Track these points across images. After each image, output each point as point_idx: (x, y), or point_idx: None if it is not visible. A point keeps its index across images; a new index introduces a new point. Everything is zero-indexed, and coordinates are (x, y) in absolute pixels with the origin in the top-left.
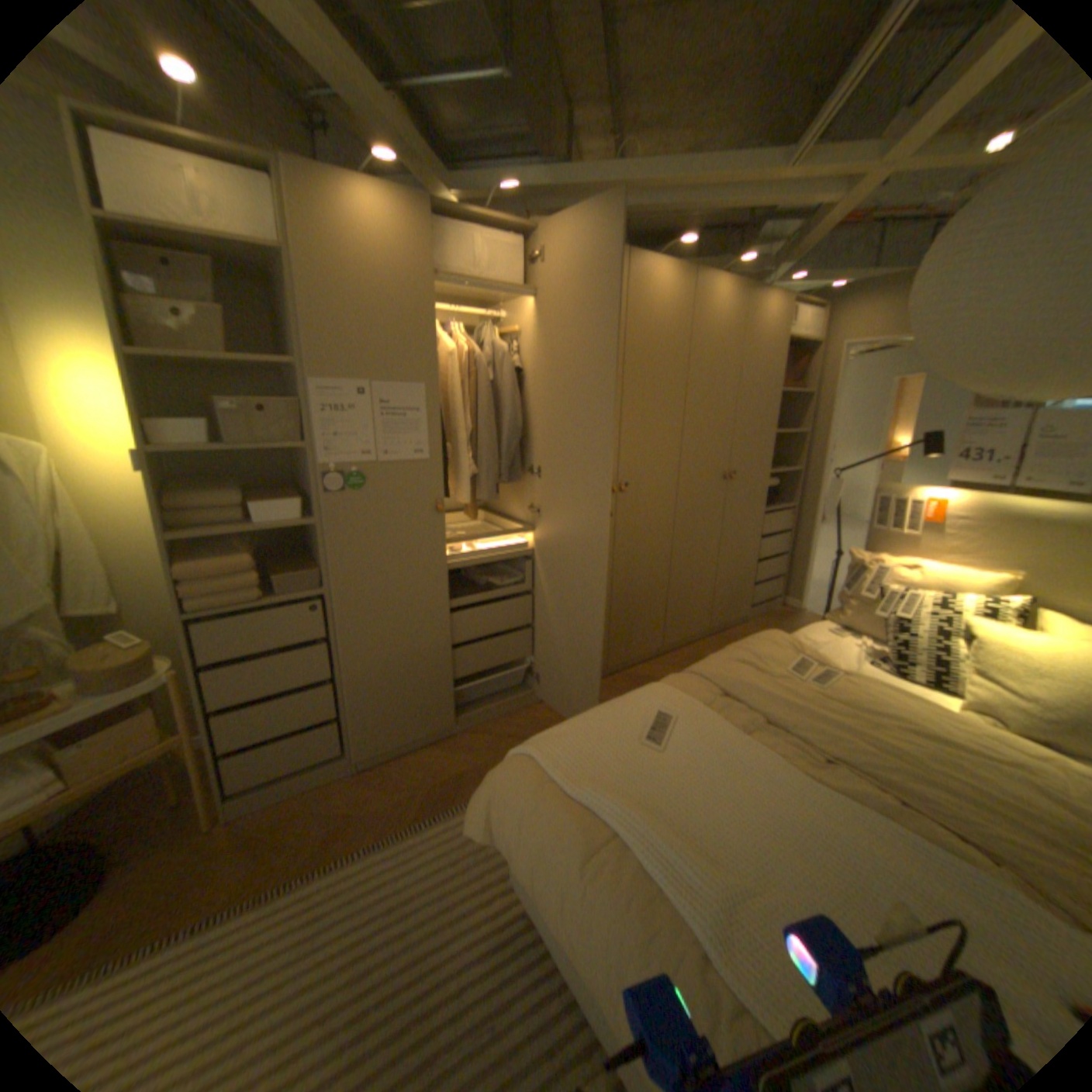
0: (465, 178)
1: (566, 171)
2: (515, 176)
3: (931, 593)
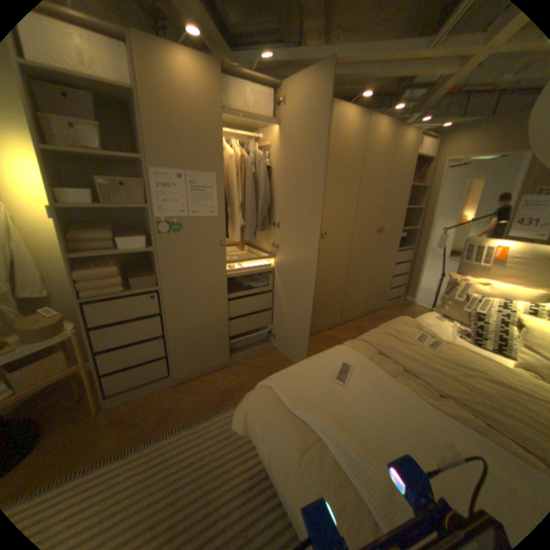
0: (241, 55)
1: (299, 52)
2: (270, 54)
3: (497, 300)
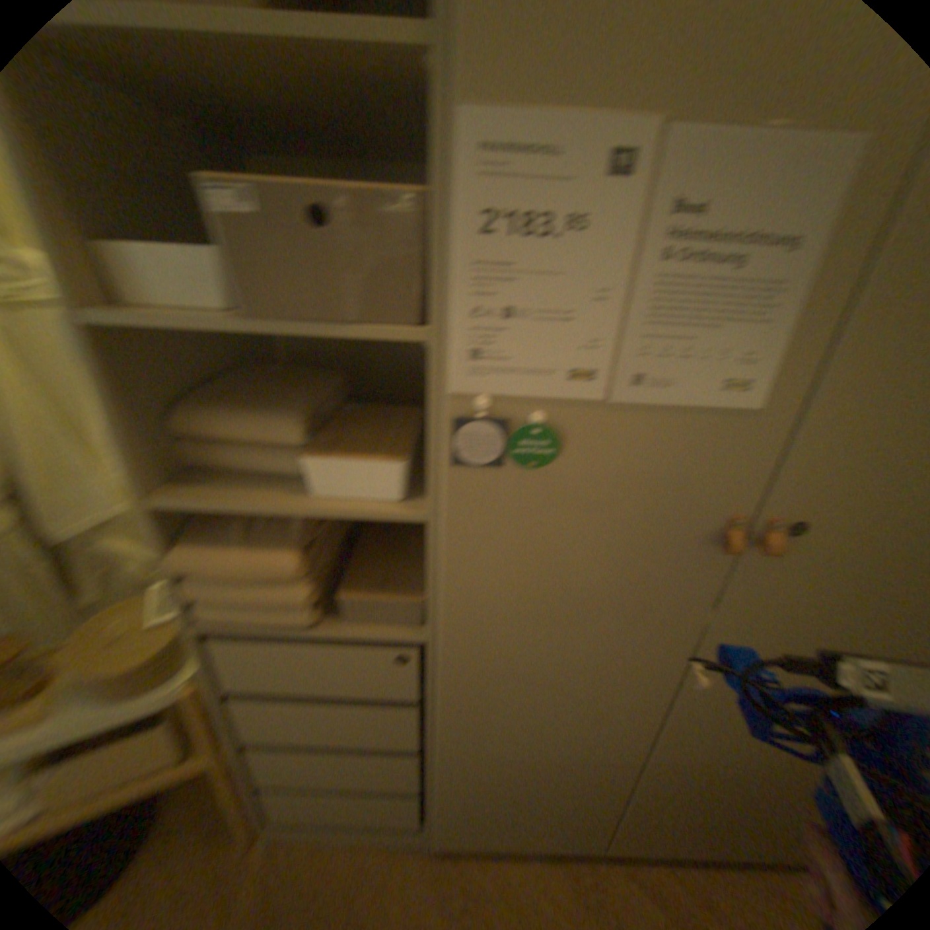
0: None
1: None
2: None
3: None
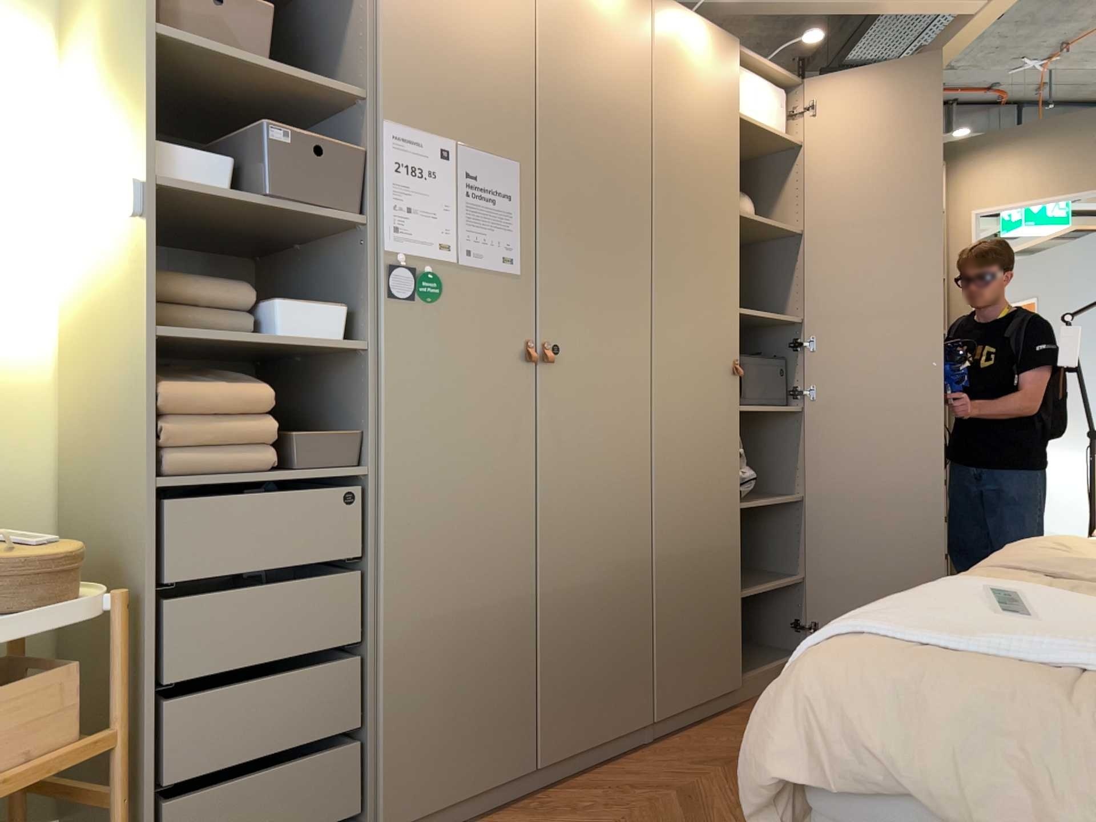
0: None
1: None
2: None
3: None
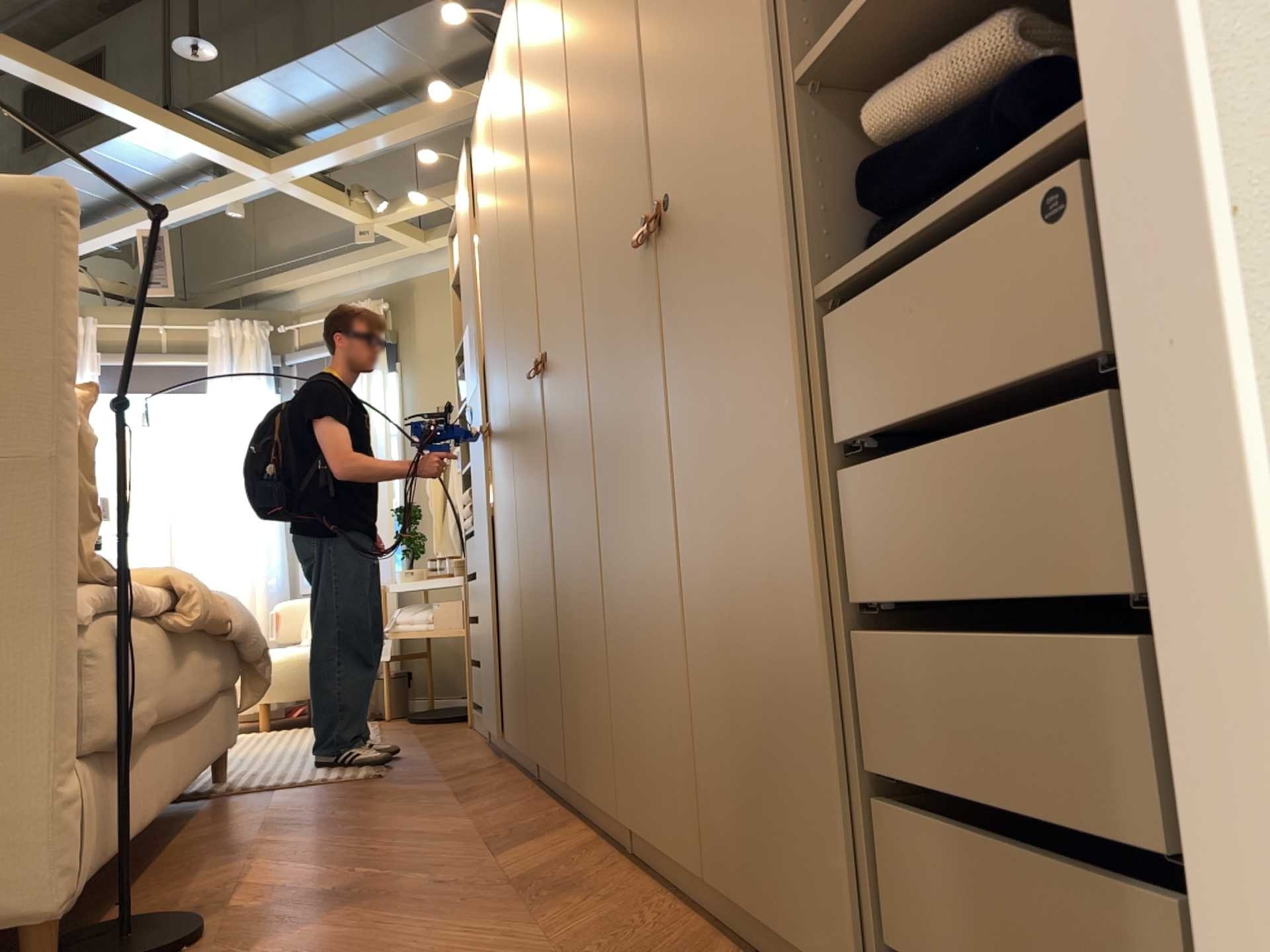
0: None
1: None
2: None
3: None
